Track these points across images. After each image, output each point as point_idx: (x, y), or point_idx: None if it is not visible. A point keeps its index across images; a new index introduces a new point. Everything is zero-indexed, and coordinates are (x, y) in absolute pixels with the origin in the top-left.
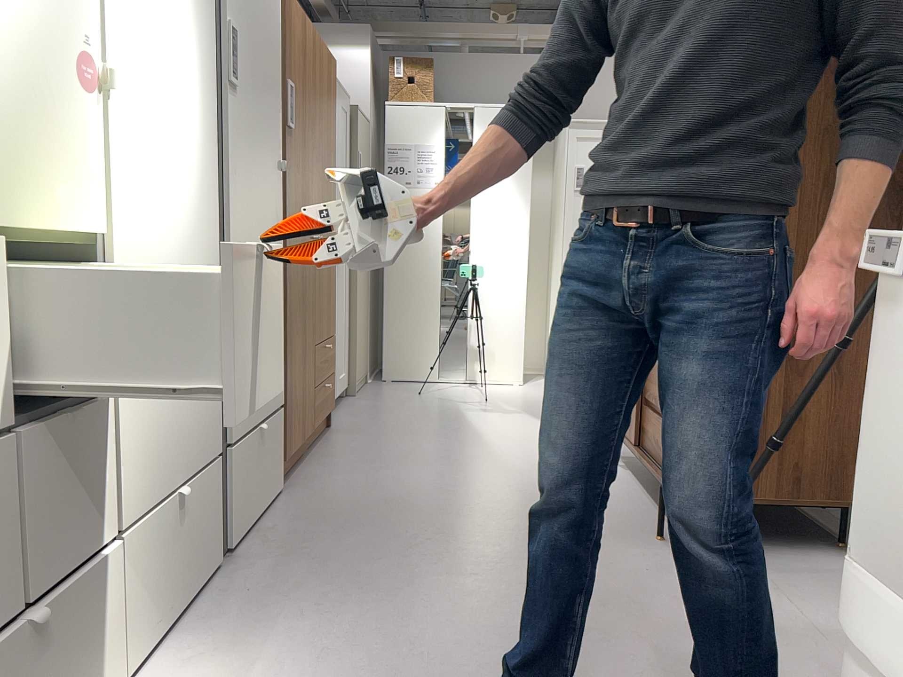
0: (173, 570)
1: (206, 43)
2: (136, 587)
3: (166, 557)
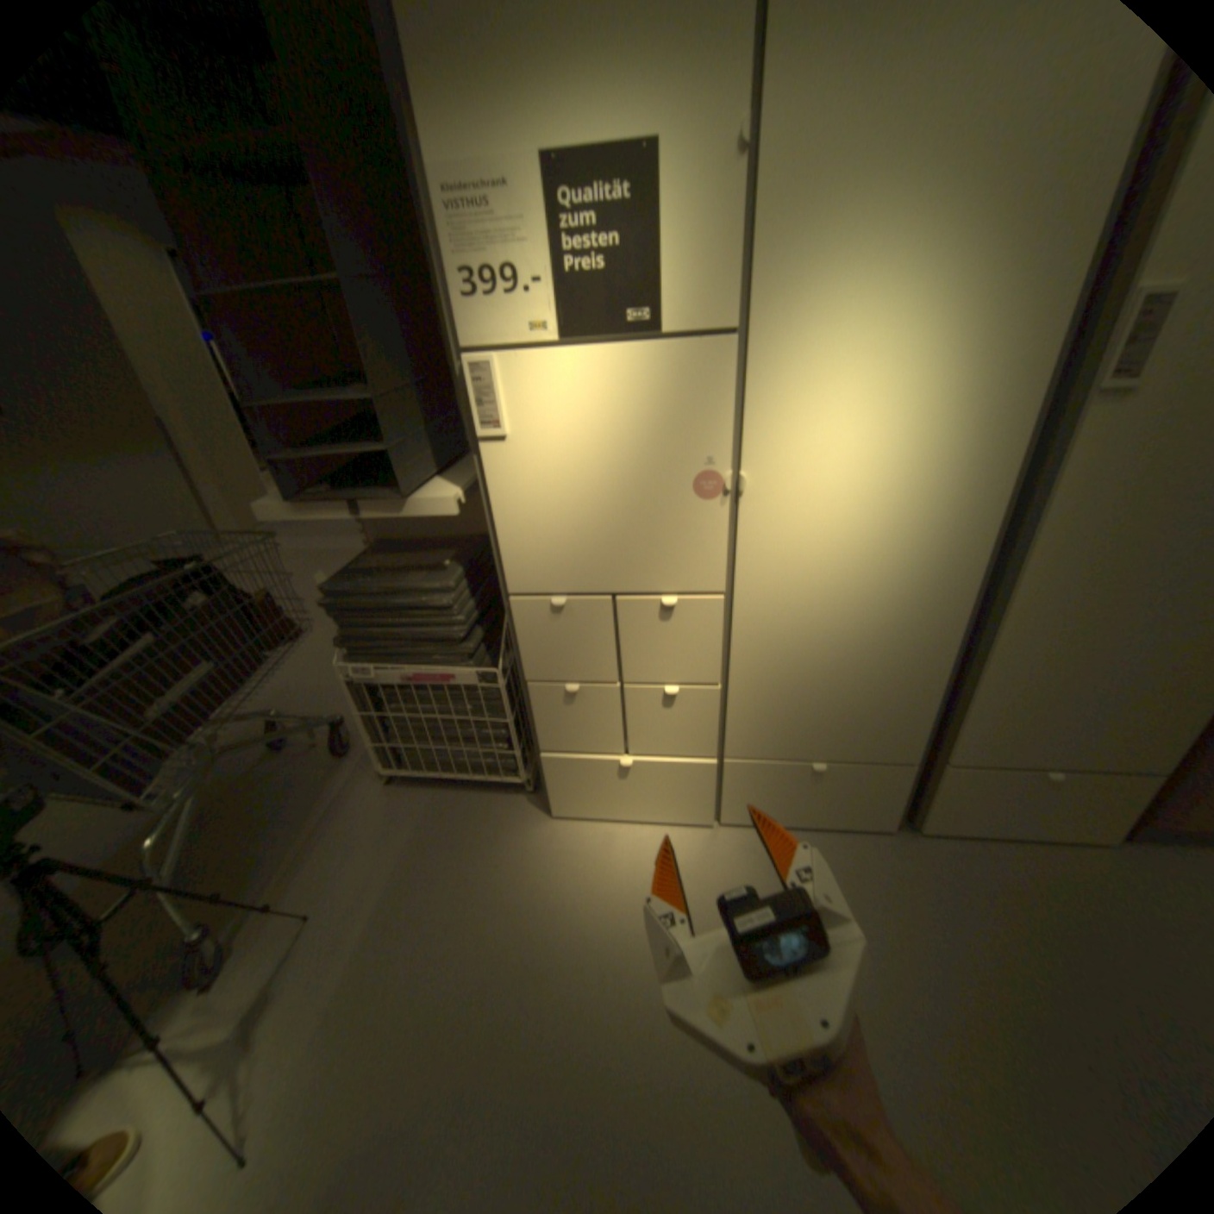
0: (799, 802)
1: (1031, 358)
2: (743, 790)
3: (788, 792)
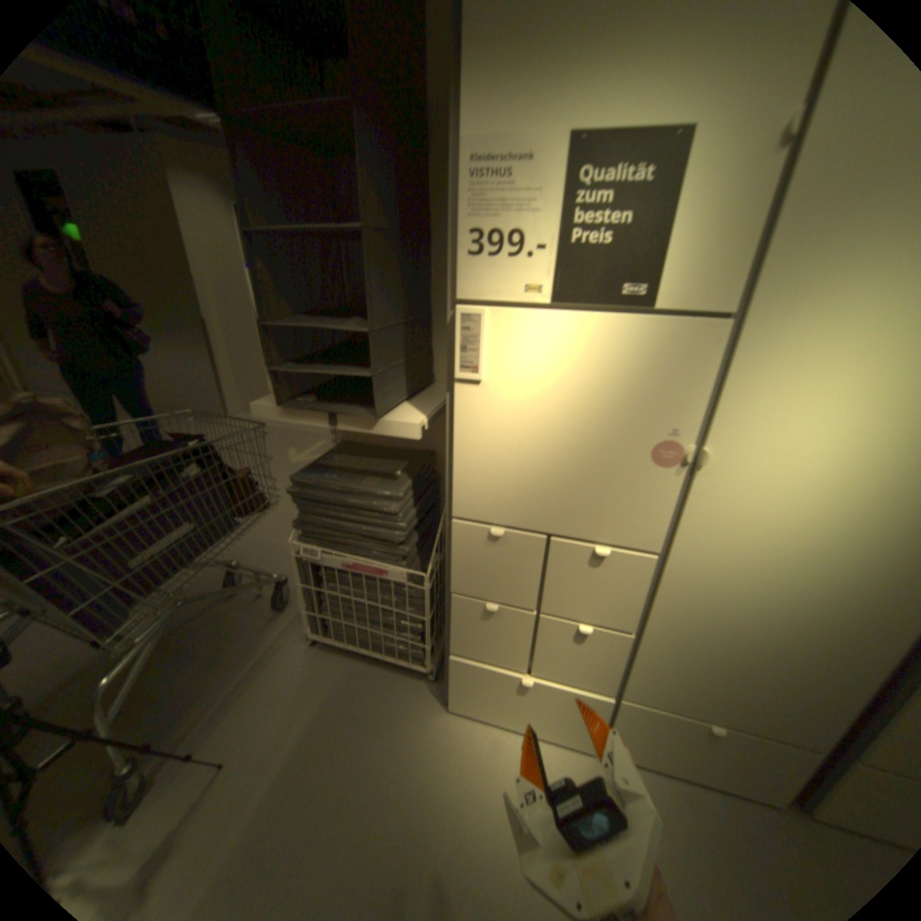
0: (690, 758)
1: None
2: (636, 733)
3: (682, 746)
